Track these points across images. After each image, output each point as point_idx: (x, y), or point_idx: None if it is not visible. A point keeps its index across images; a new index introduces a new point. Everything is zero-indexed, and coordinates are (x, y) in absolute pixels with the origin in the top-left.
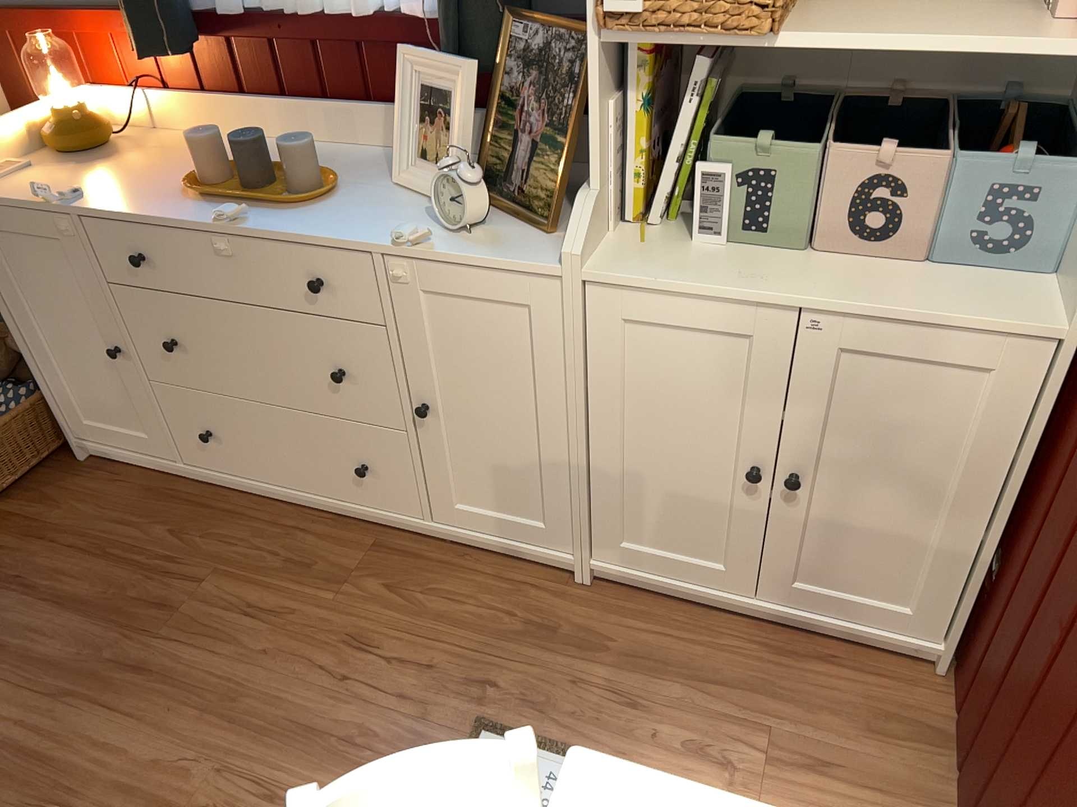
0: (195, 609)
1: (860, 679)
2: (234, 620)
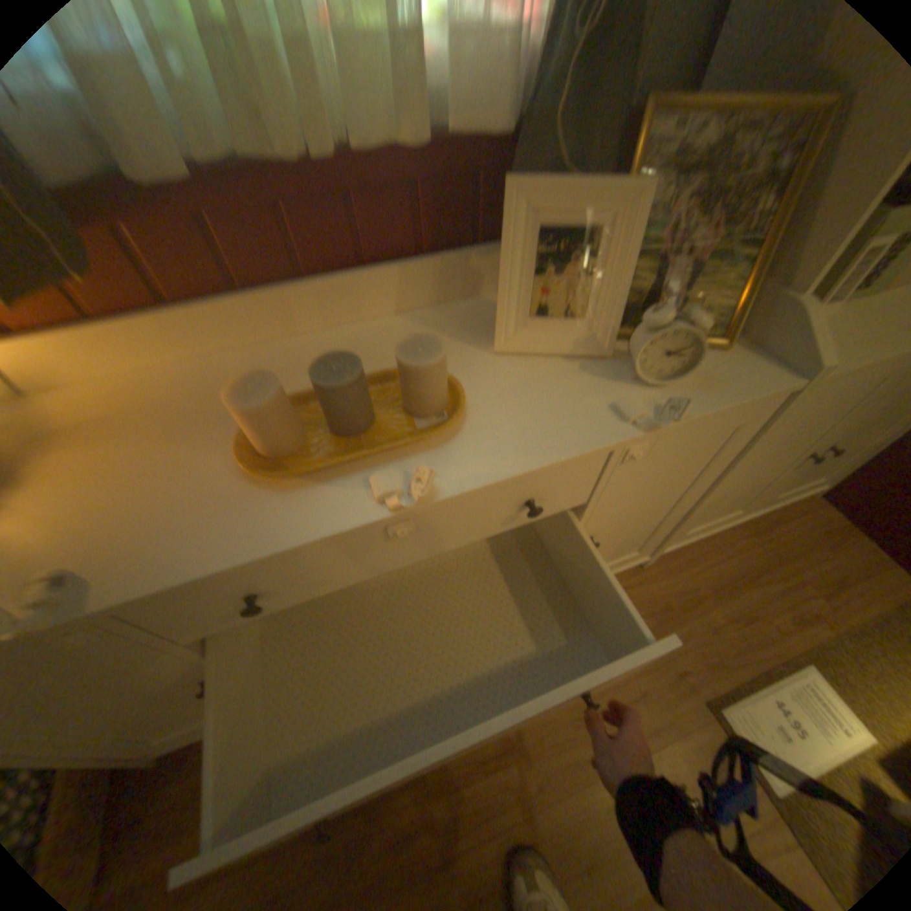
0: (445, 818)
1: (804, 525)
2: (487, 794)
